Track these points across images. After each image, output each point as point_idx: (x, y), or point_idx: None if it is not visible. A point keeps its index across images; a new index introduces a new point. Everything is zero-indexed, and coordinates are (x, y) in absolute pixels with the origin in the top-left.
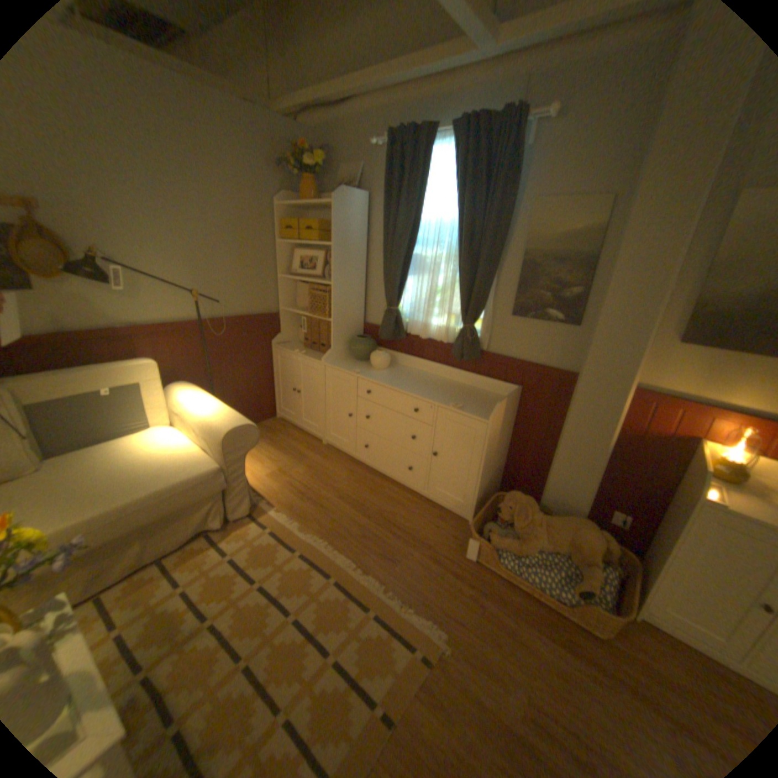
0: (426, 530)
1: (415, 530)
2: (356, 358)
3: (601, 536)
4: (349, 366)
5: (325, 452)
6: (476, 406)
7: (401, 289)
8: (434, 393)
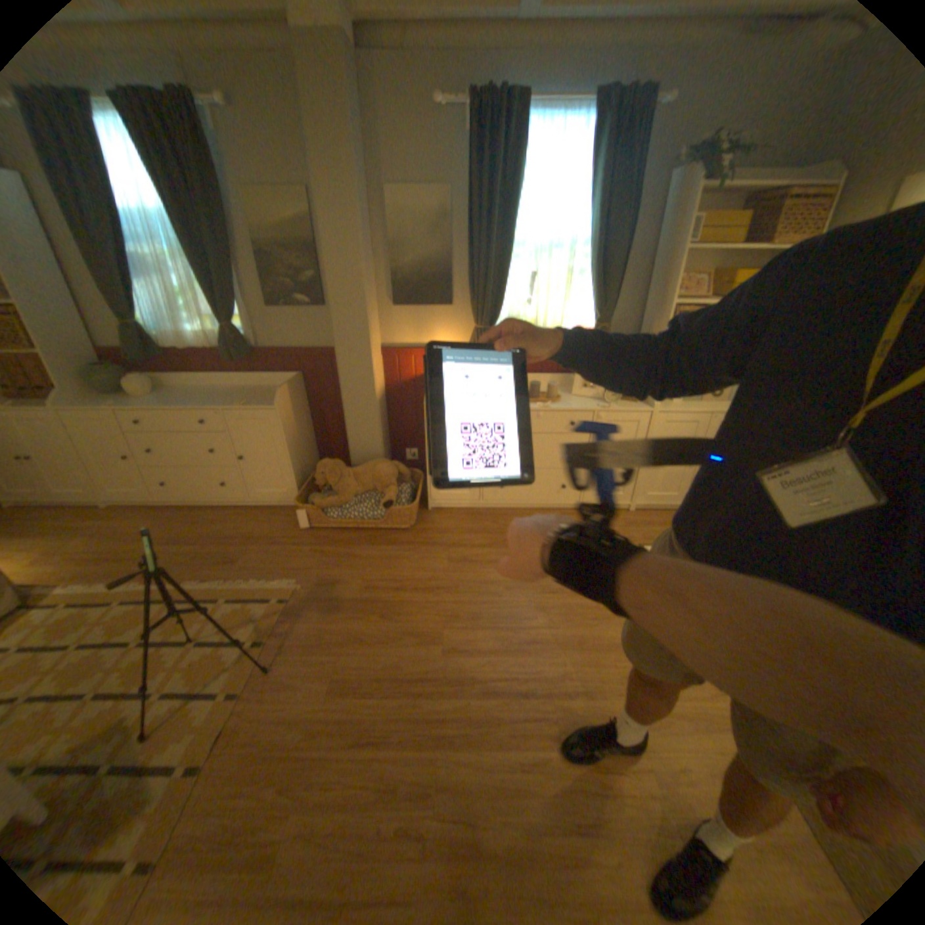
0: (259, 527)
1: (248, 532)
2: (101, 393)
3: (391, 464)
4: (95, 403)
5: (109, 515)
6: (262, 399)
7: (128, 298)
8: (215, 400)
